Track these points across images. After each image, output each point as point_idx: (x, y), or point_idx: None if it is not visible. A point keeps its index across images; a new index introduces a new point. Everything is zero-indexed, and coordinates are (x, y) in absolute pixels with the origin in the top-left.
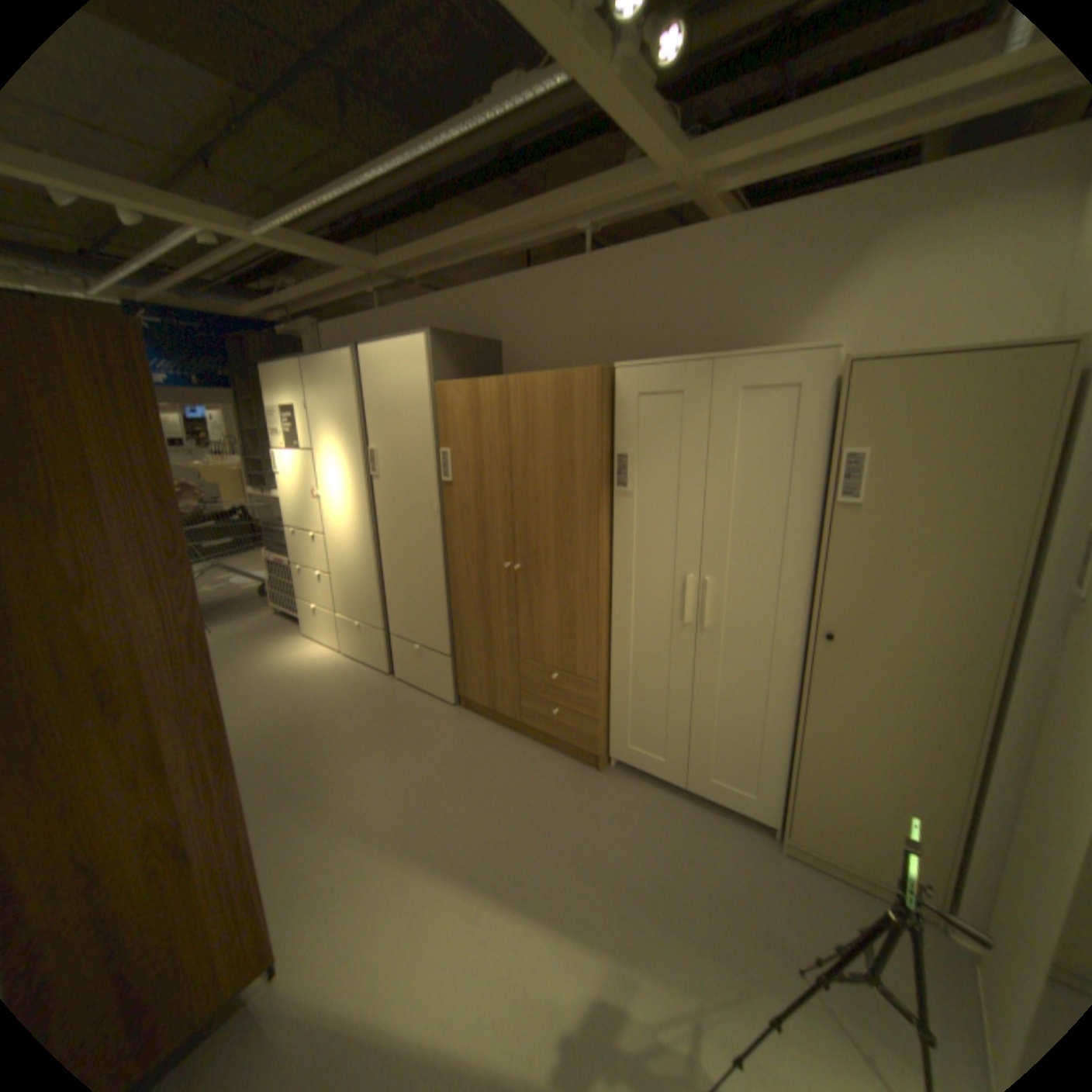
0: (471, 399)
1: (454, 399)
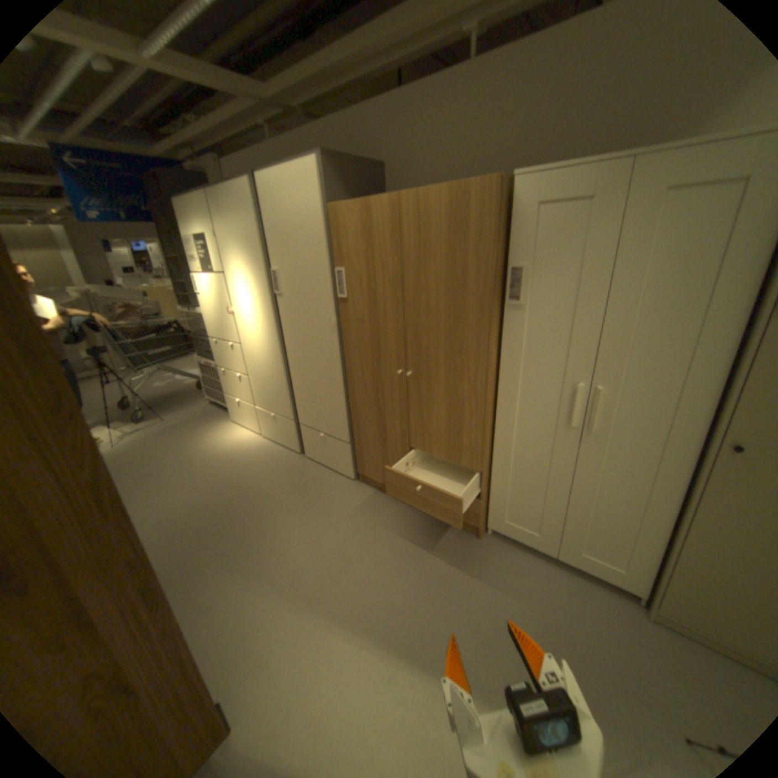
0: (364, 218)
1: (347, 219)
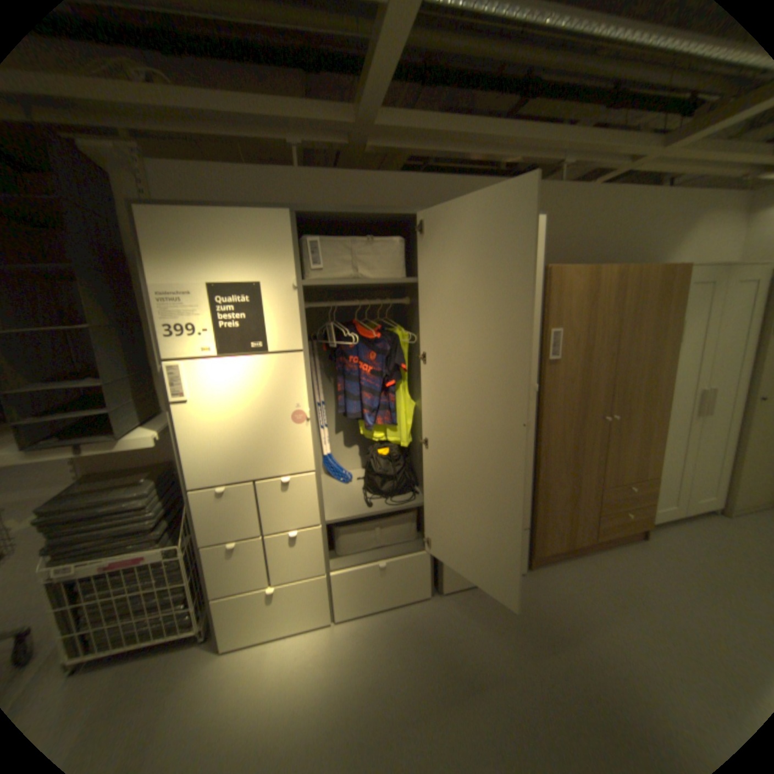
0: (592, 281)
1: (574, 281)
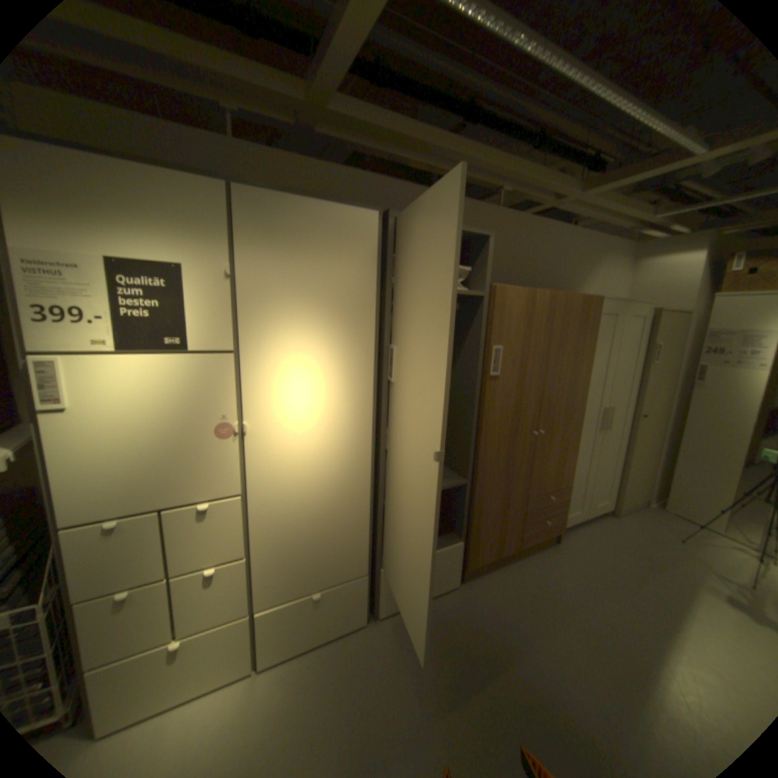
0: (529, 303)
1: (514, 301)
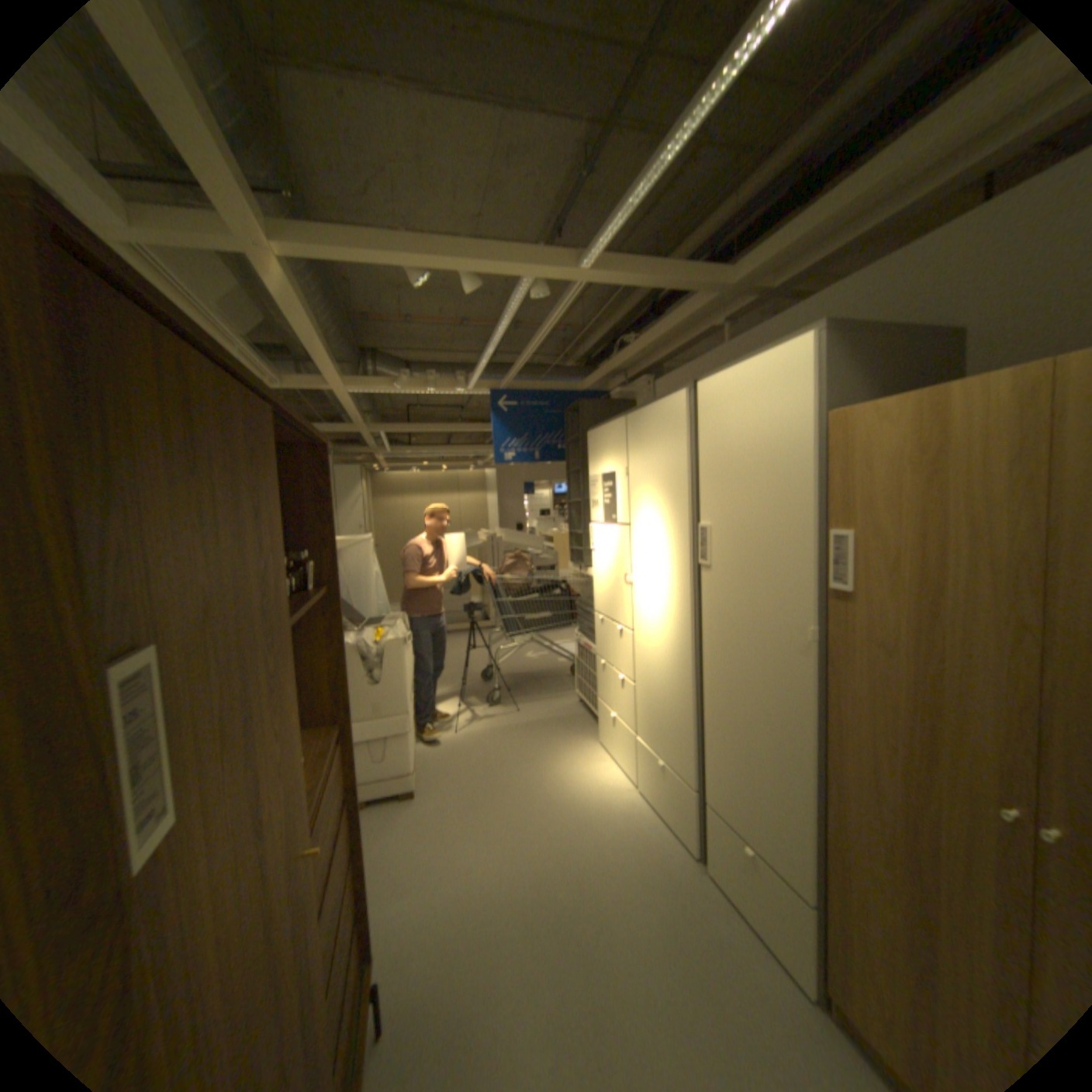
0: (923, 426)
1: (875, 433)
